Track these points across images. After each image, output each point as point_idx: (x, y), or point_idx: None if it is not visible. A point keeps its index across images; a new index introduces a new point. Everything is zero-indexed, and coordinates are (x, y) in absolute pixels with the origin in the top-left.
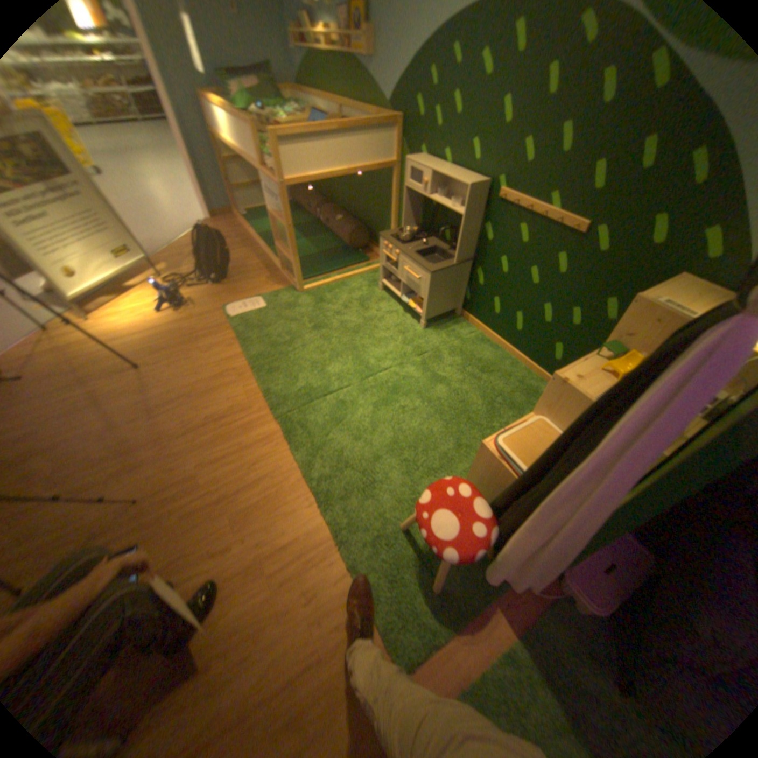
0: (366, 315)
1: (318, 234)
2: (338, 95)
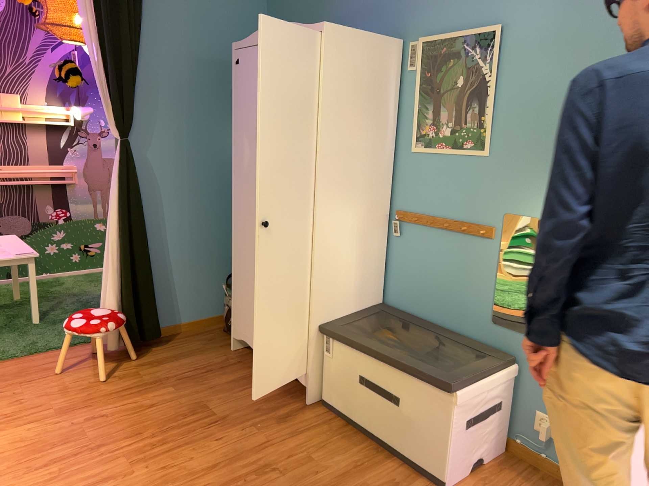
0: None
1: None
2: None
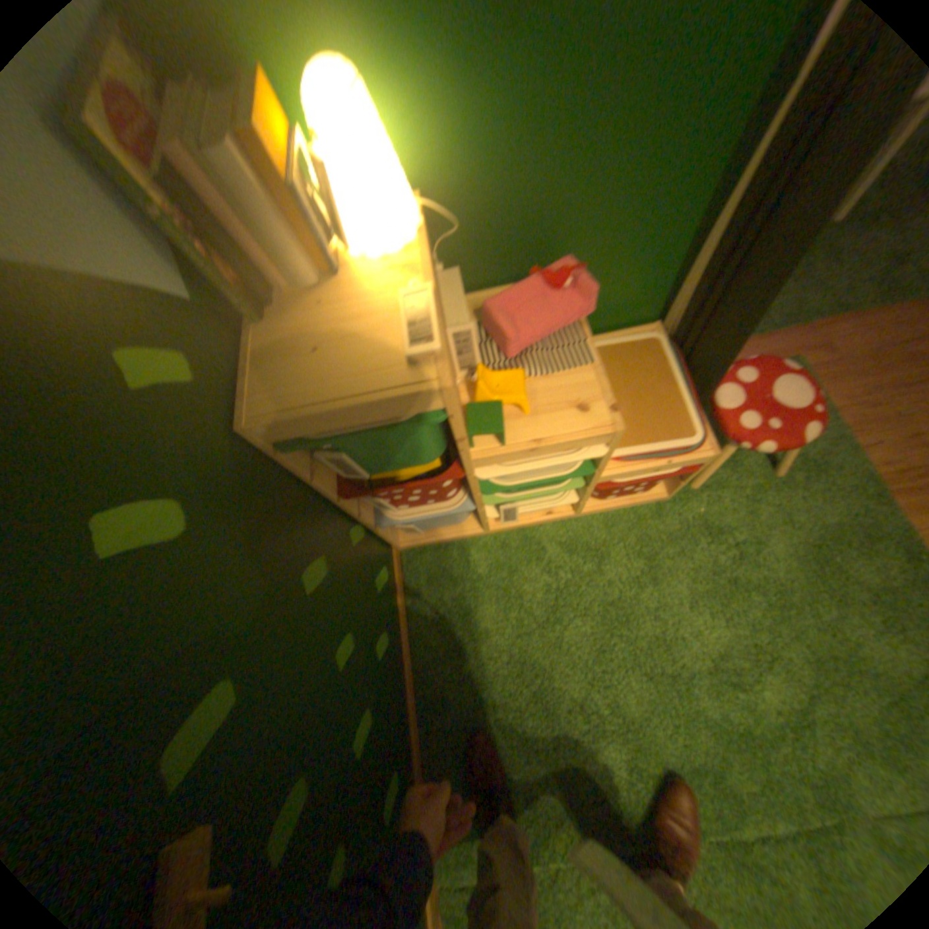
0: None
1: None
2: None
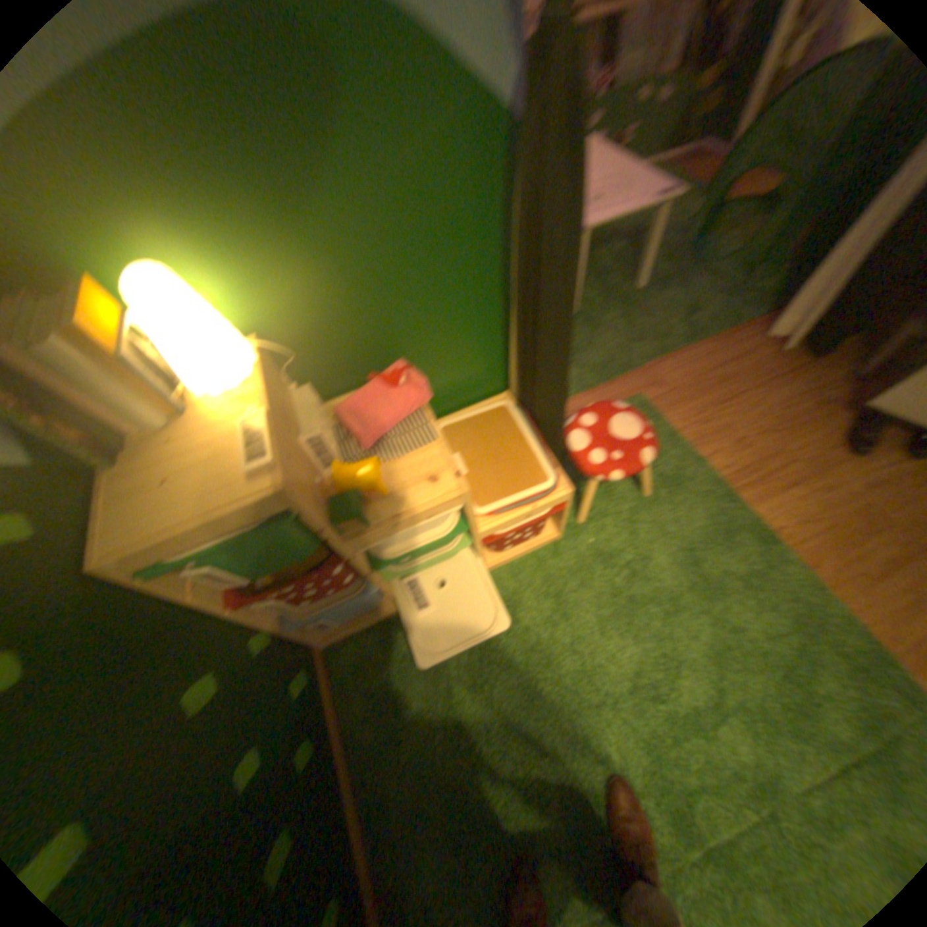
0: None
1: None
2: None
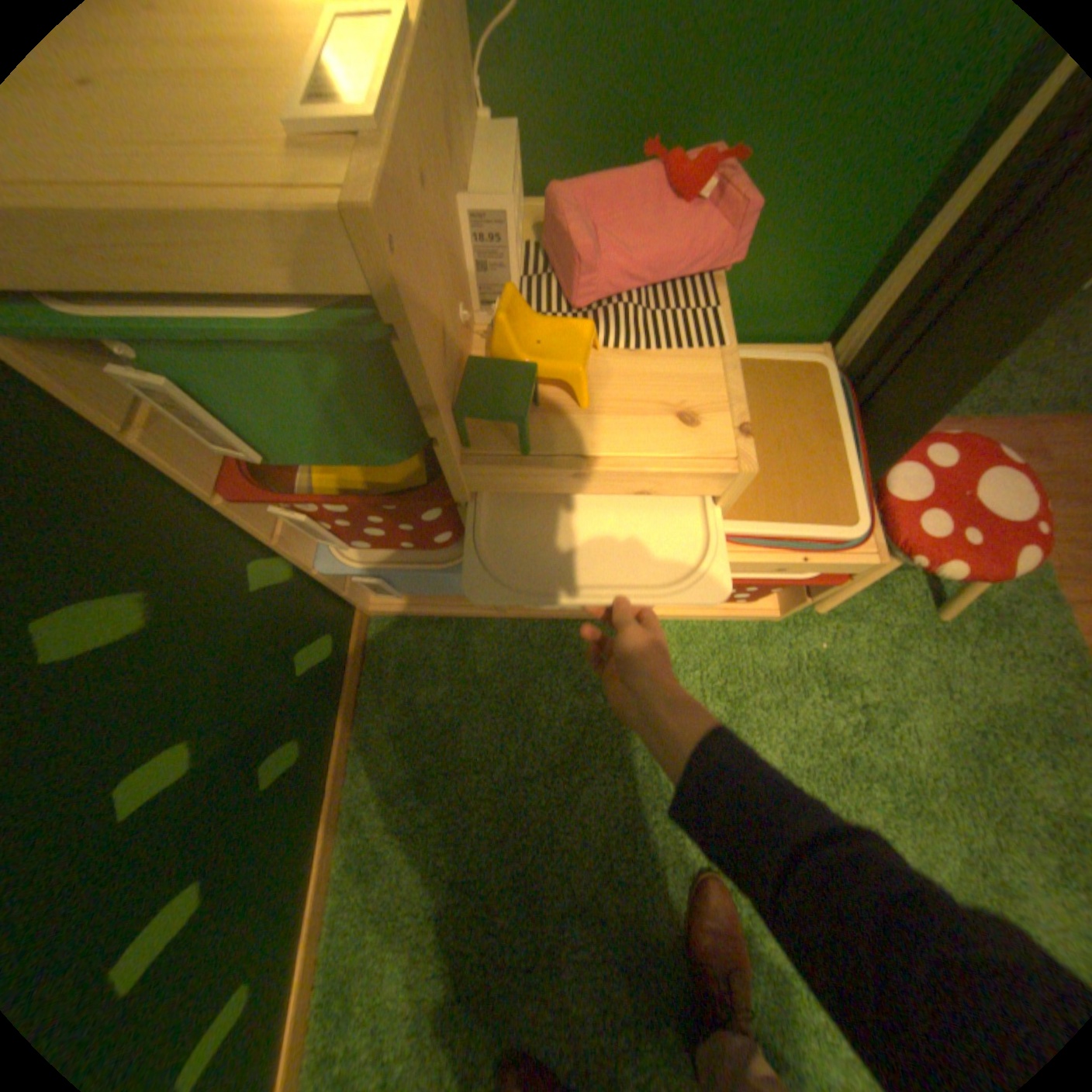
0: None
1: None
2: None
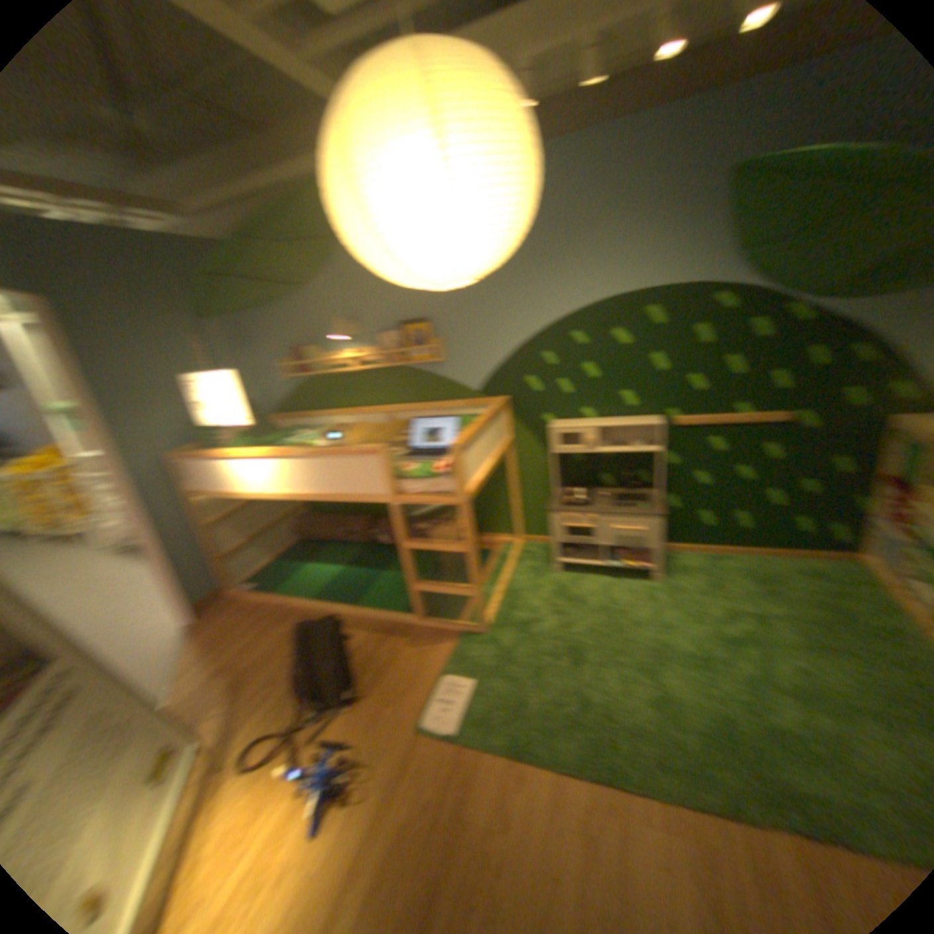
0: (587, 606)
1: (386, 558)
2: (373, 405)
